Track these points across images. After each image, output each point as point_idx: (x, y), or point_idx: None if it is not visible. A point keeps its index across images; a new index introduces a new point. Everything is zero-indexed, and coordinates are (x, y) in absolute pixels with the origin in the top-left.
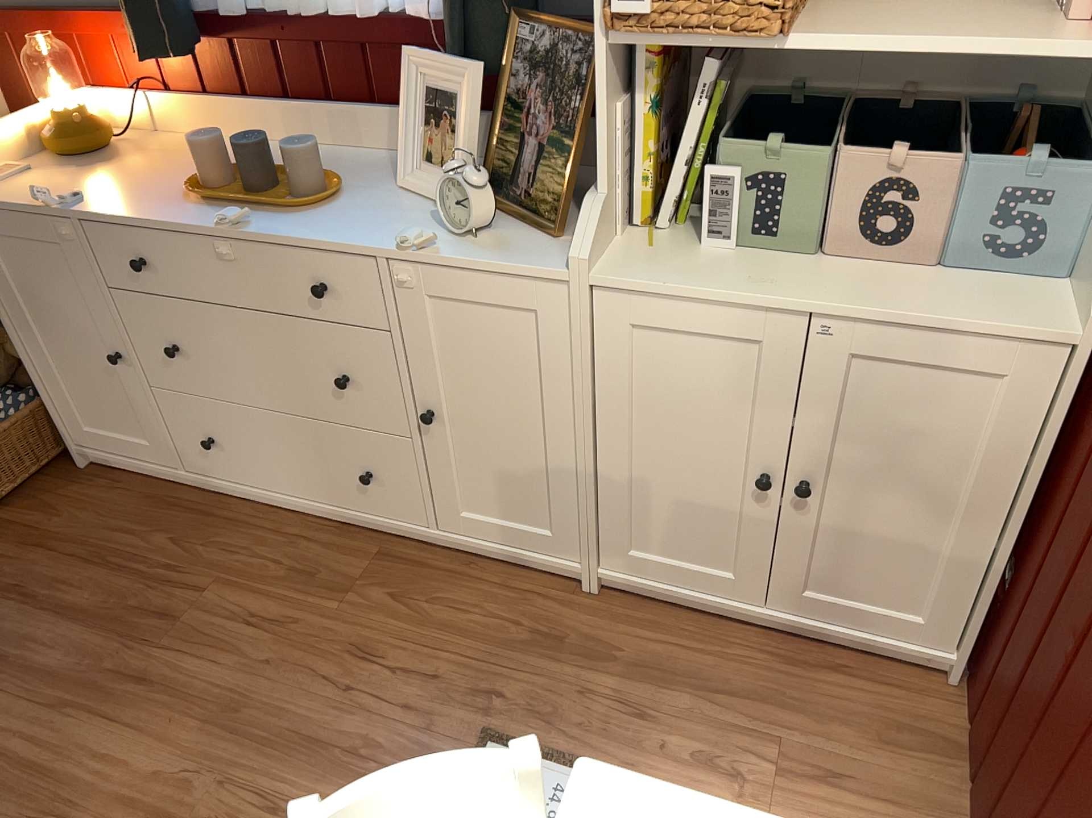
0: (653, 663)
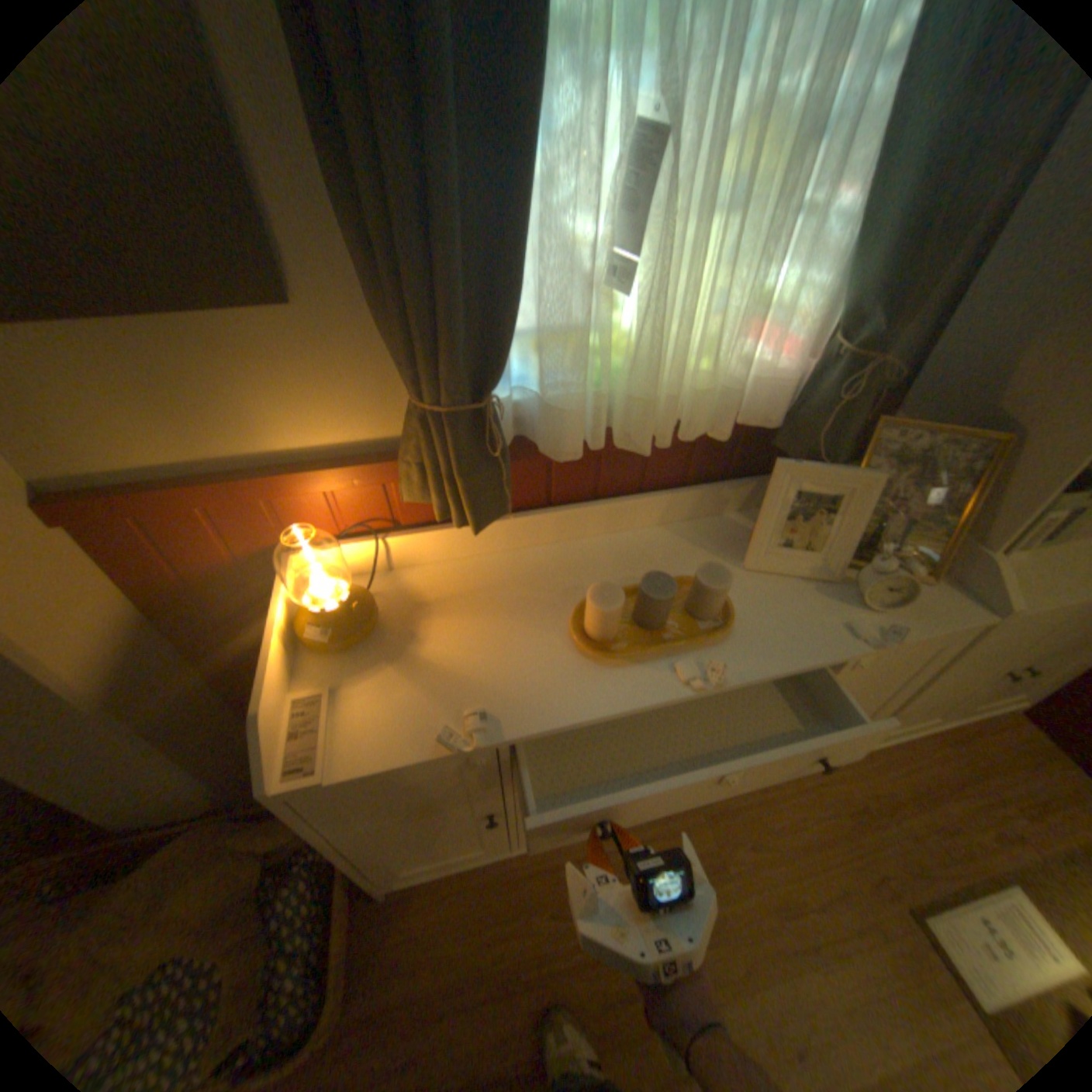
0: (921, 797)
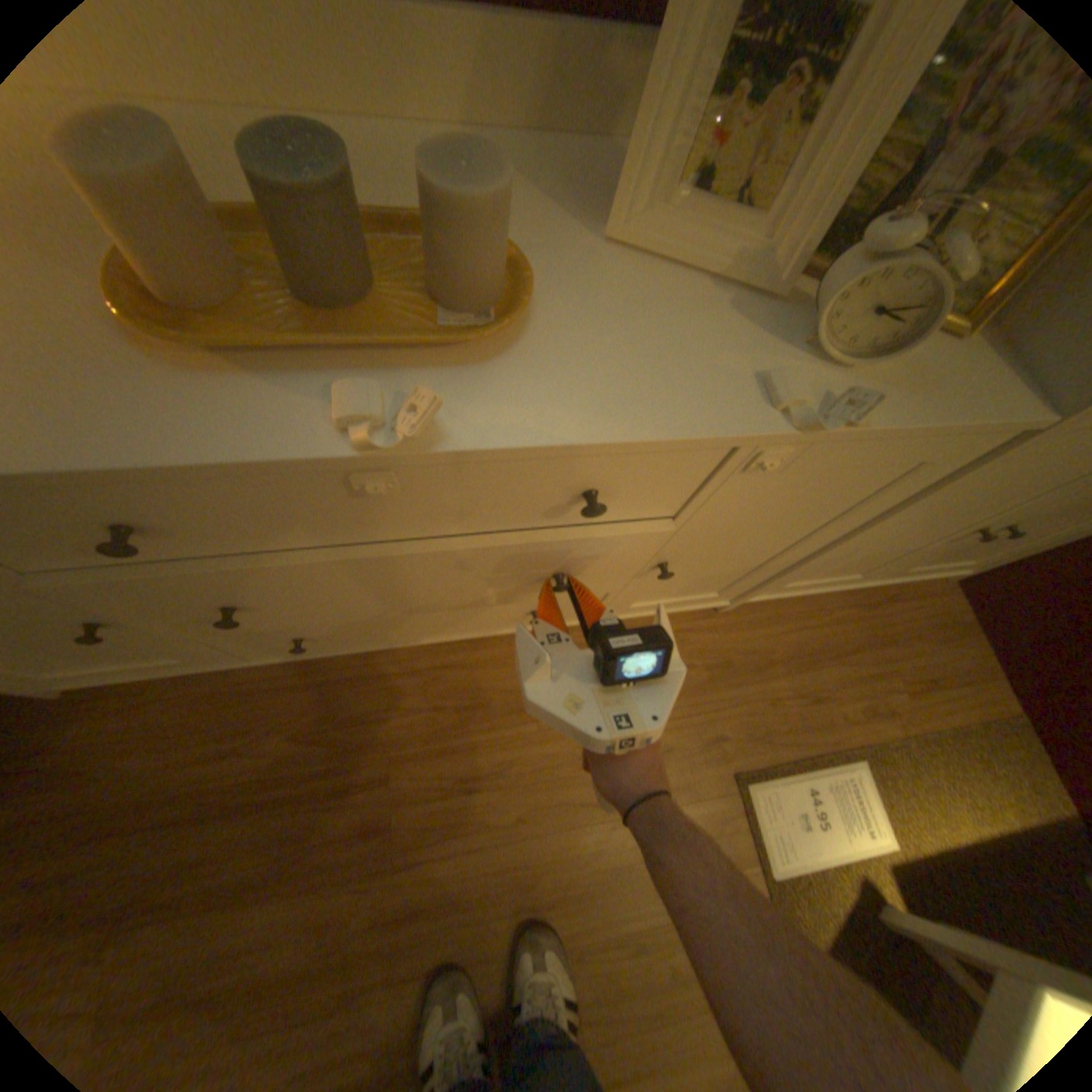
0: (801, 658)
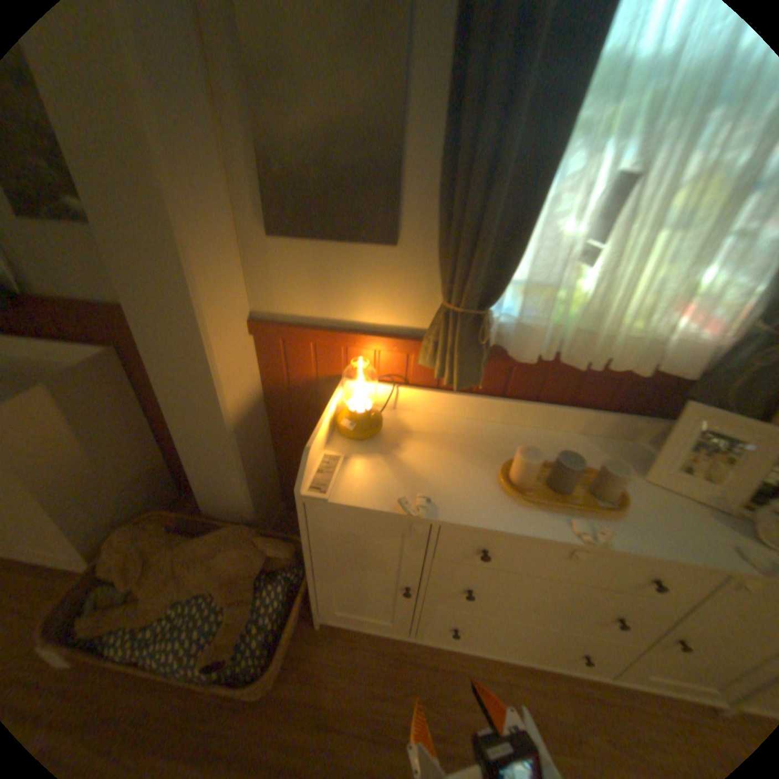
0: None
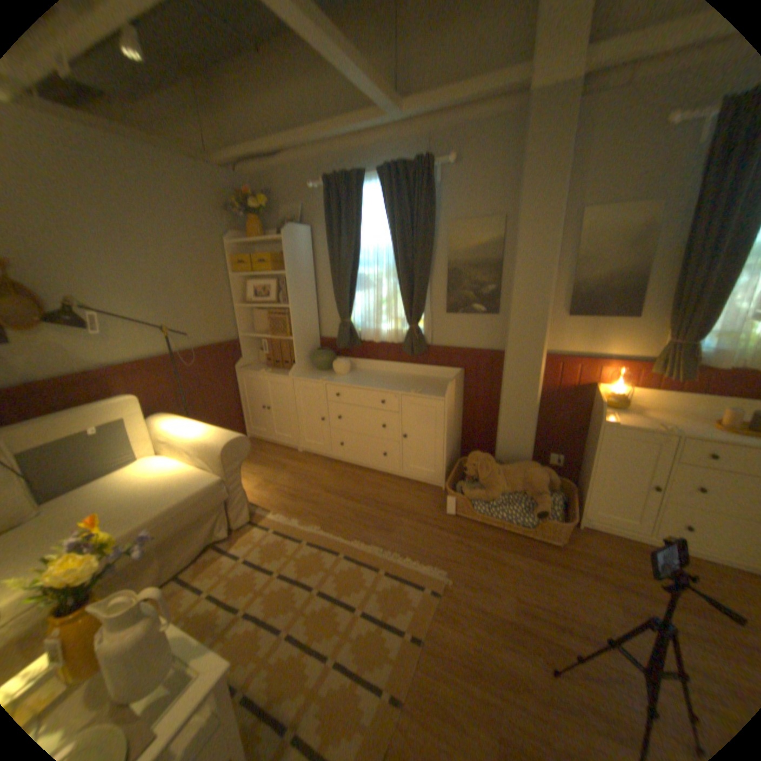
0: None
